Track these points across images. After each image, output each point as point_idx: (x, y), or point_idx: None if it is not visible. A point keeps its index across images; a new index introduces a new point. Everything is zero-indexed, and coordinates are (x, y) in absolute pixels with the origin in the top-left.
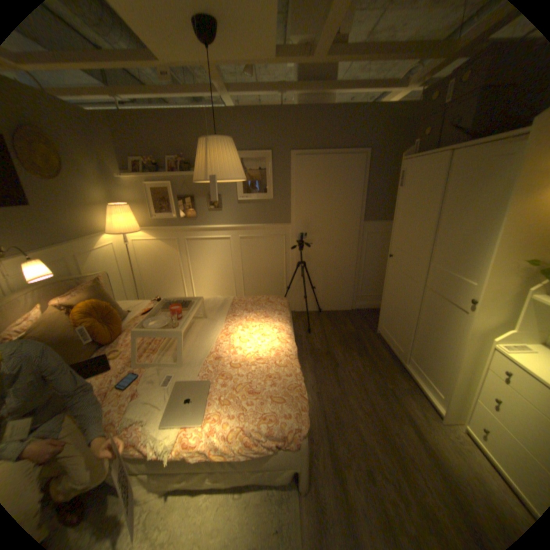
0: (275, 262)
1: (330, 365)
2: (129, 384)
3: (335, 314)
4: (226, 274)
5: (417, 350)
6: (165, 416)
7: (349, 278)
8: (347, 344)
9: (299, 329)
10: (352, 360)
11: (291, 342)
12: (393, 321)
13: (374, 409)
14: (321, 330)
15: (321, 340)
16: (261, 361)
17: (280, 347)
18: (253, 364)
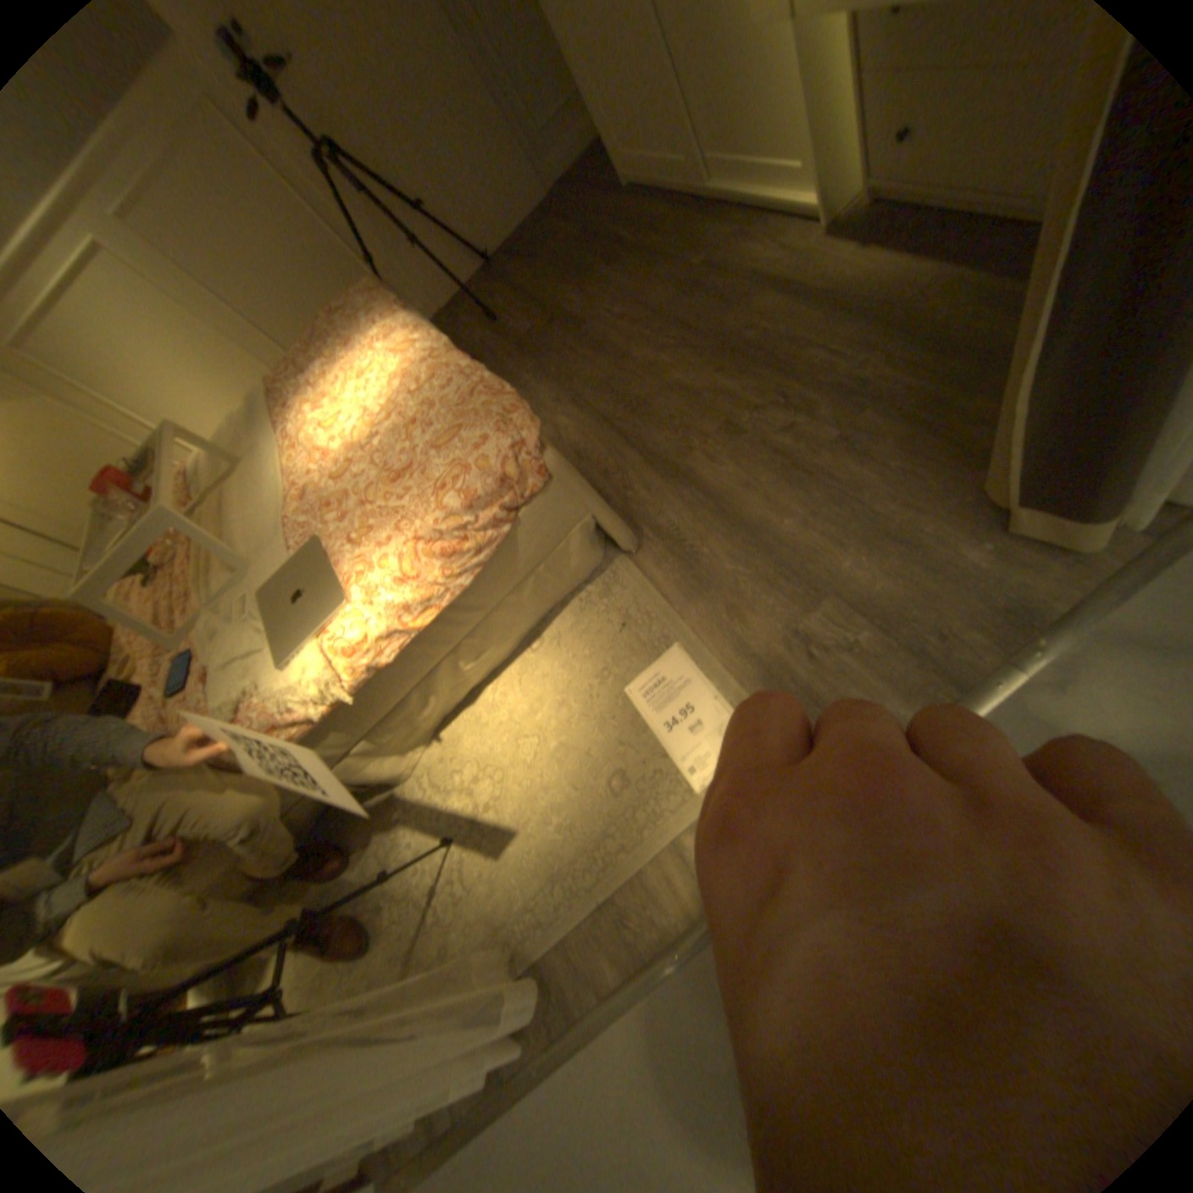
0: (273, 215)
1: (566, 336)
2: (184, 671)
3: (519, 235)
4: (212, 354)
5: (702, 112)
6: (275, 647)
7: (473, 99)
8: (576, 266)
9: (471, 331)
10: (601, 286)
11: (423, 332)
12: (623, 99)
13: (686, 326)
14: (512, 291)
15: (524, 310)
16: (381, 416)
17: (403, 361)
18: (369, 434)
